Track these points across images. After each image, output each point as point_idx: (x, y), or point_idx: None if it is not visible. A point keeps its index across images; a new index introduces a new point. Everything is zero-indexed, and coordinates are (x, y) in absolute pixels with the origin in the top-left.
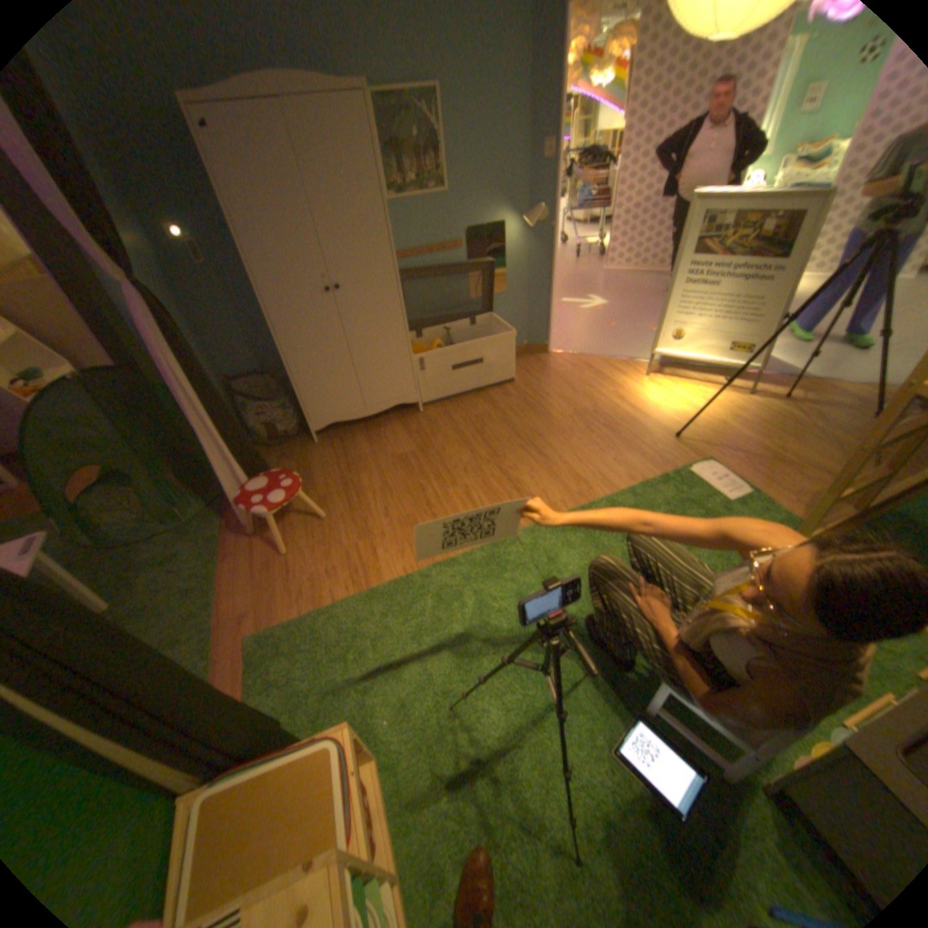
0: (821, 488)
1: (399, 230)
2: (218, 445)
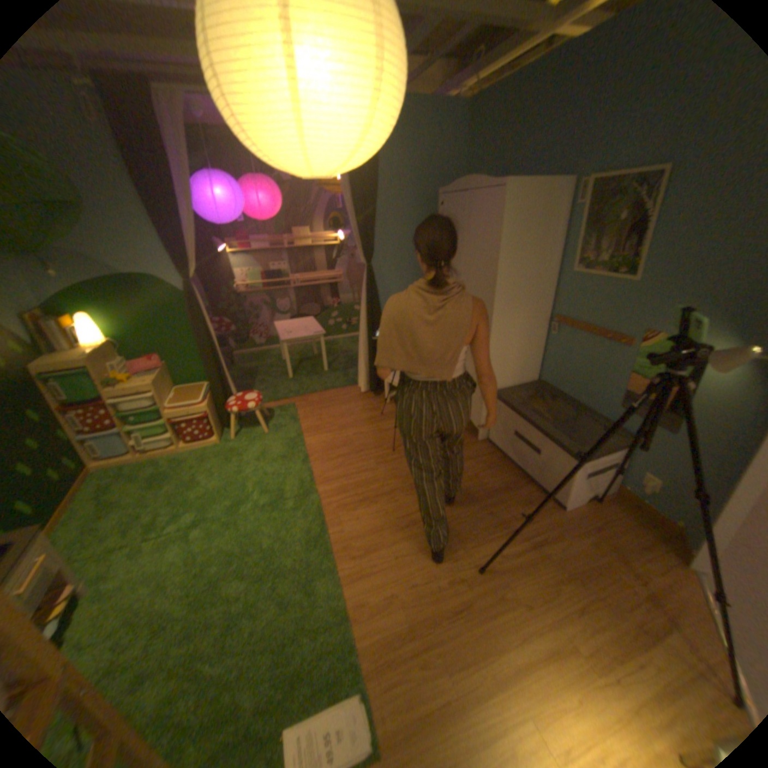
0: None
1: (576, 301)
2: (366, 348)
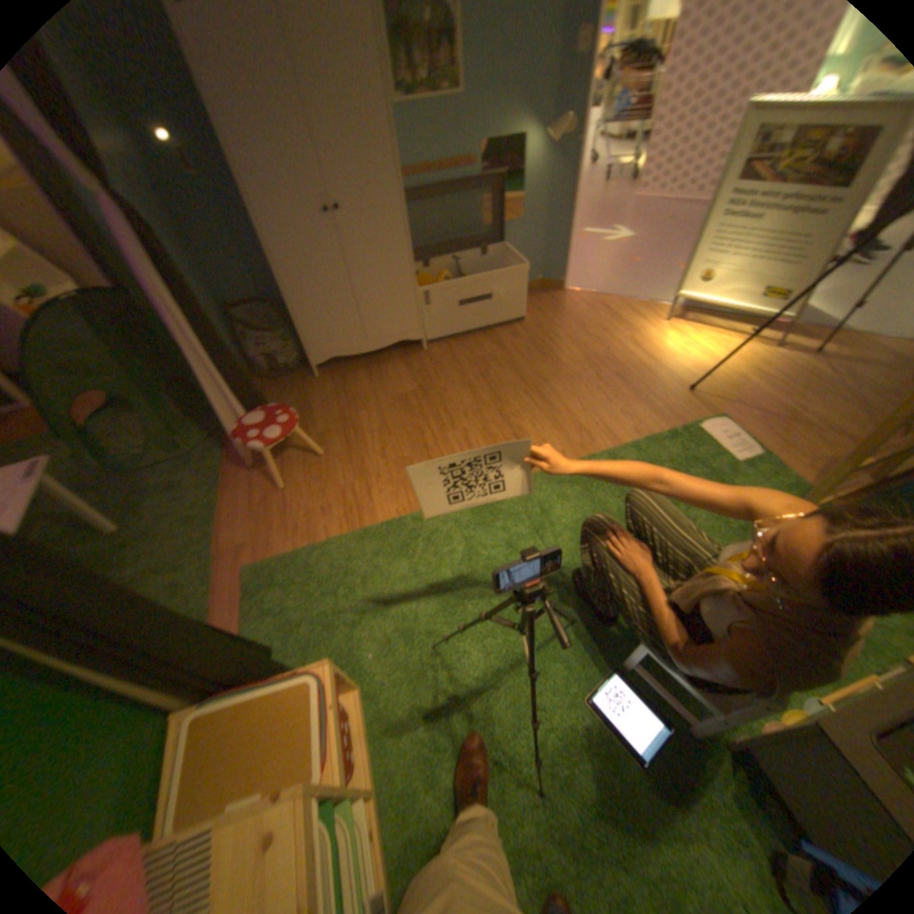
0: (838, 454)
1: (407, 142)
2: (212, 378)
